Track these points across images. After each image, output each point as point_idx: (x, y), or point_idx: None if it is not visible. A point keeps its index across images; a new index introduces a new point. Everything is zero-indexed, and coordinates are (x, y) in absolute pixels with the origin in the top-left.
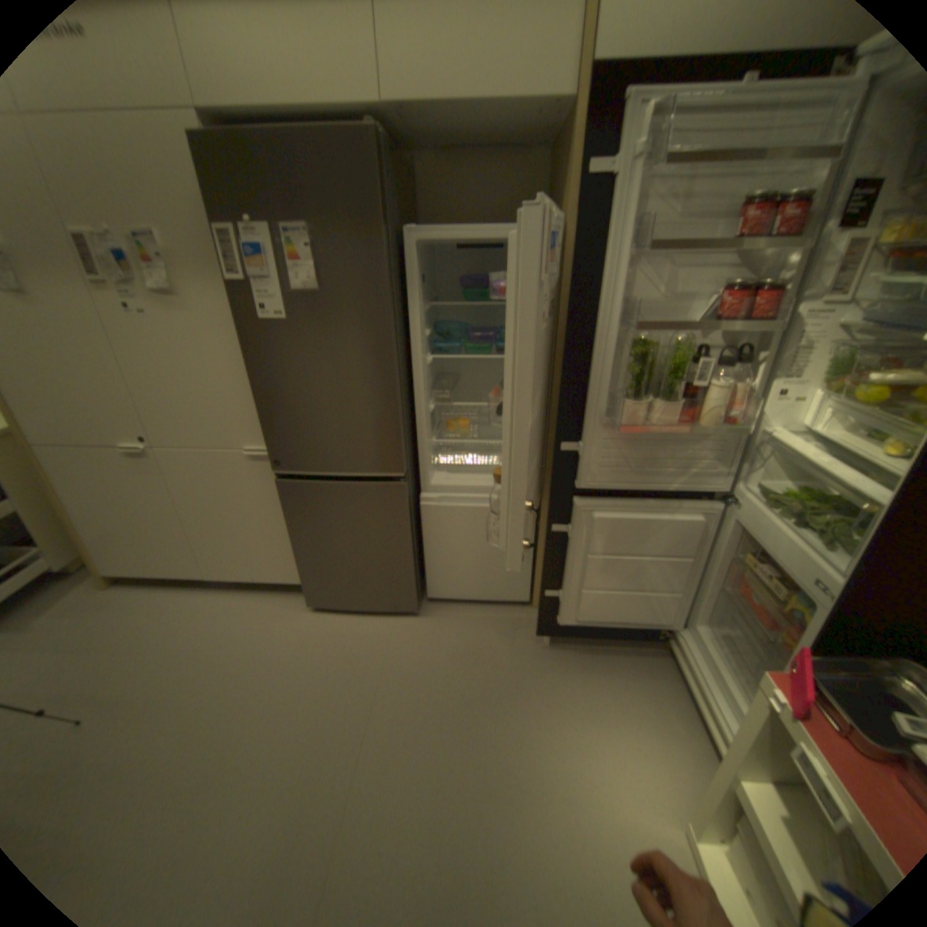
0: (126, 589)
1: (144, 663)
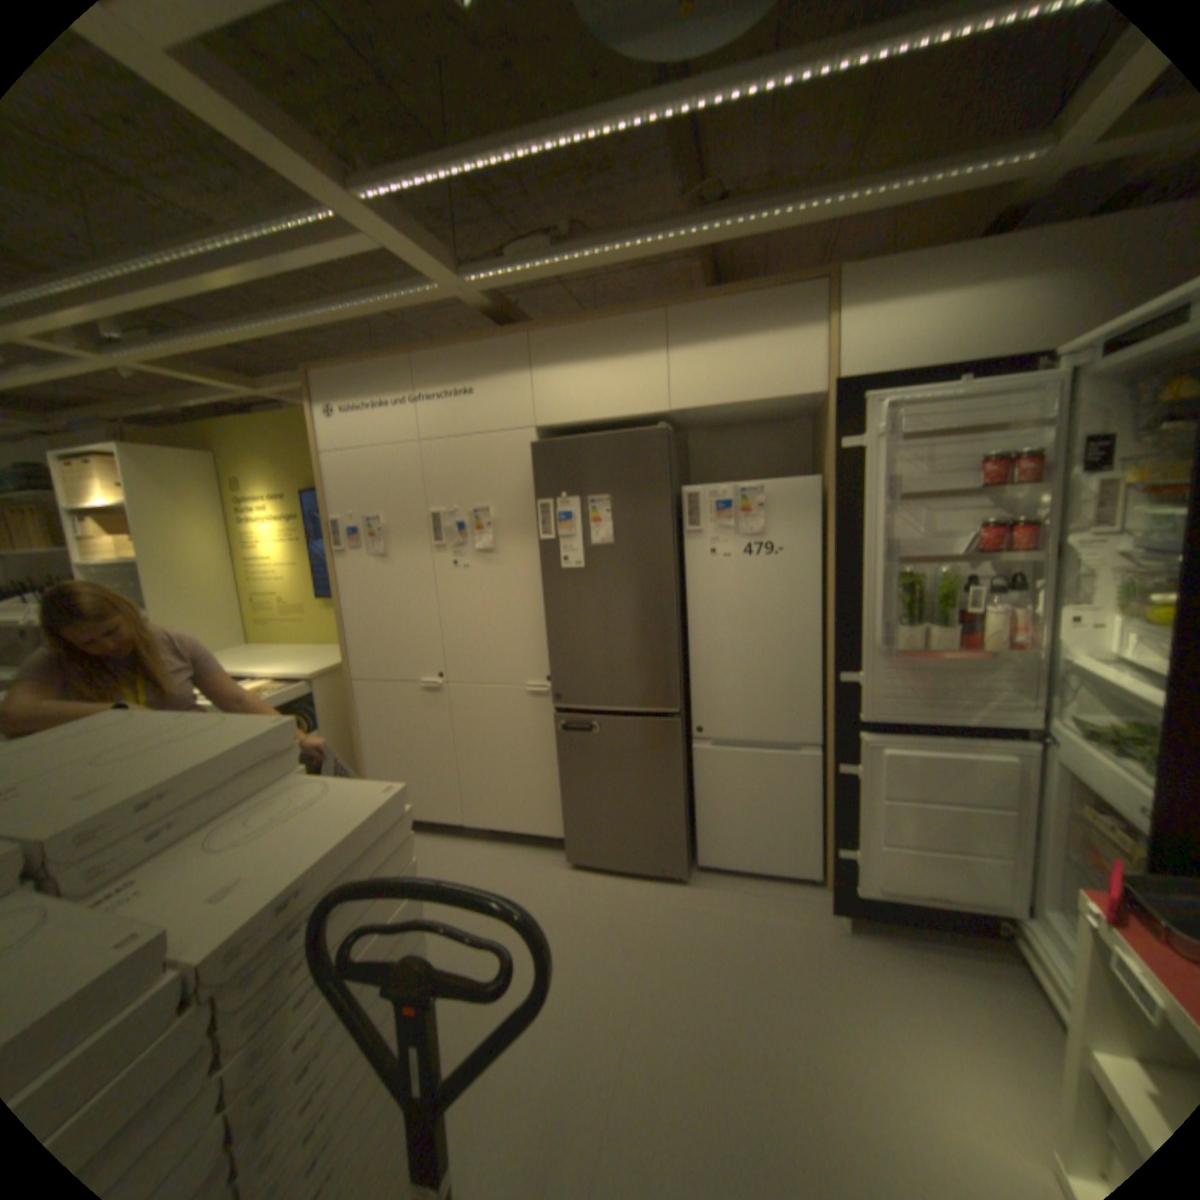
0: None
1: None
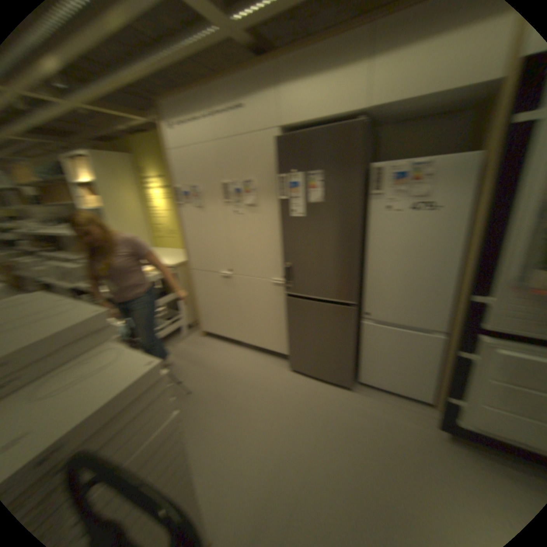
0: (214, 338)
1: (218, 374)
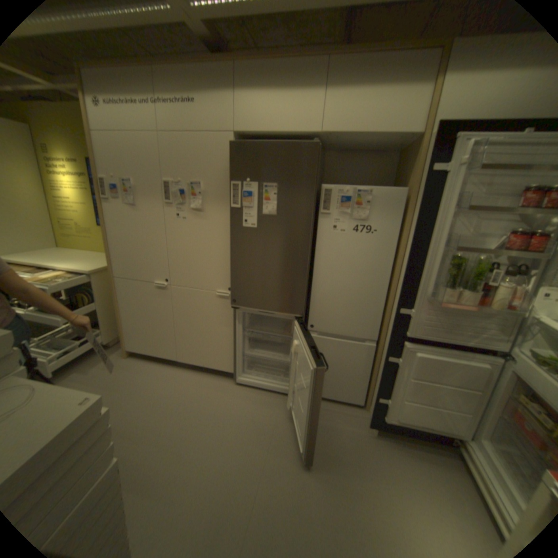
0: (135, 359)
1: (143, 402)
